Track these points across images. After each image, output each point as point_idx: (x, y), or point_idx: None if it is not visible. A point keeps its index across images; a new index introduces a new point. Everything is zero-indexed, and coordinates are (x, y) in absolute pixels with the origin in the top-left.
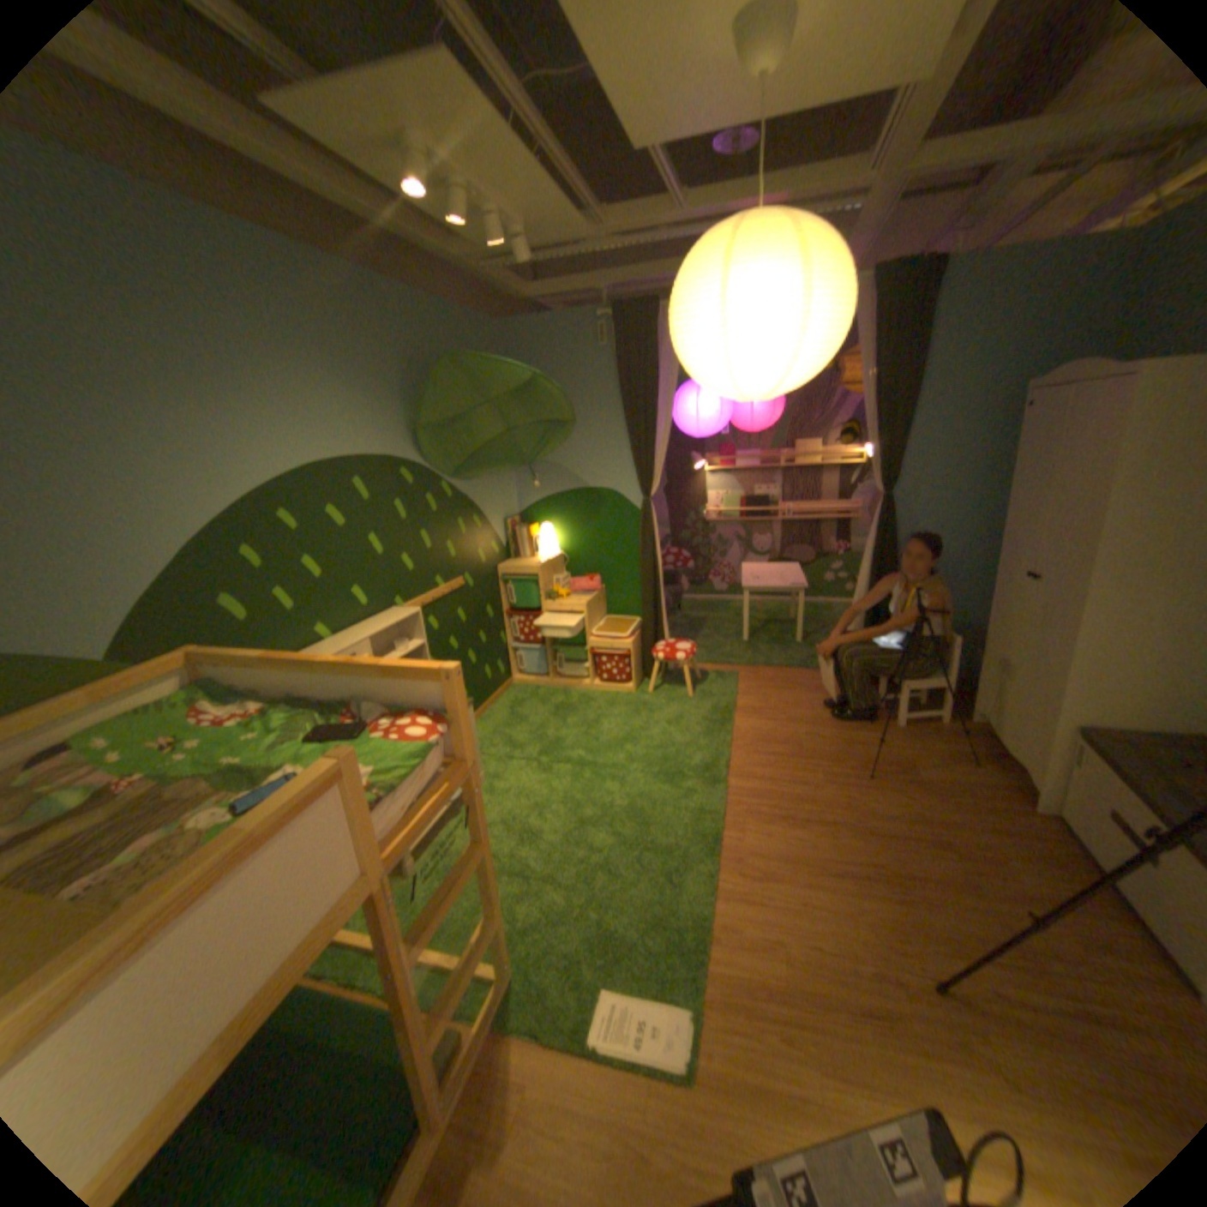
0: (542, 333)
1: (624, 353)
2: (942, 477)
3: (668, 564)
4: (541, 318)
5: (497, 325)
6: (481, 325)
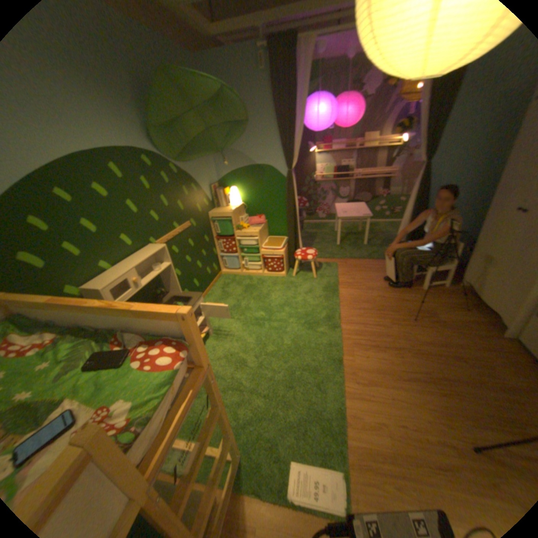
0: (222, 61)
1: (275, 73)
2: (459, 151)
3: None
4: (221, 50)
5: (193, 56)
6: (183, 55)
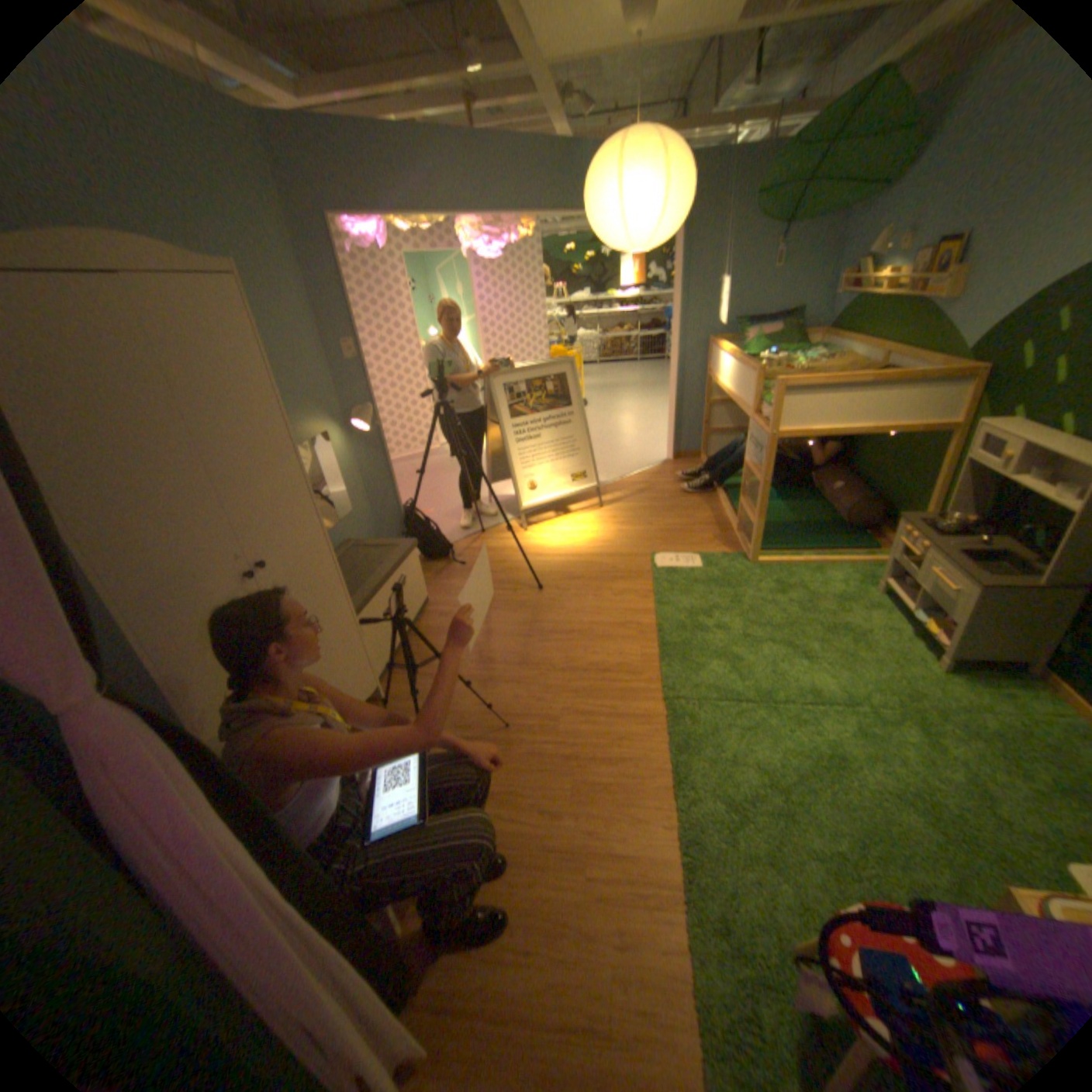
0: None
1: None
2: None
3: None
4: None
5: None
6: None
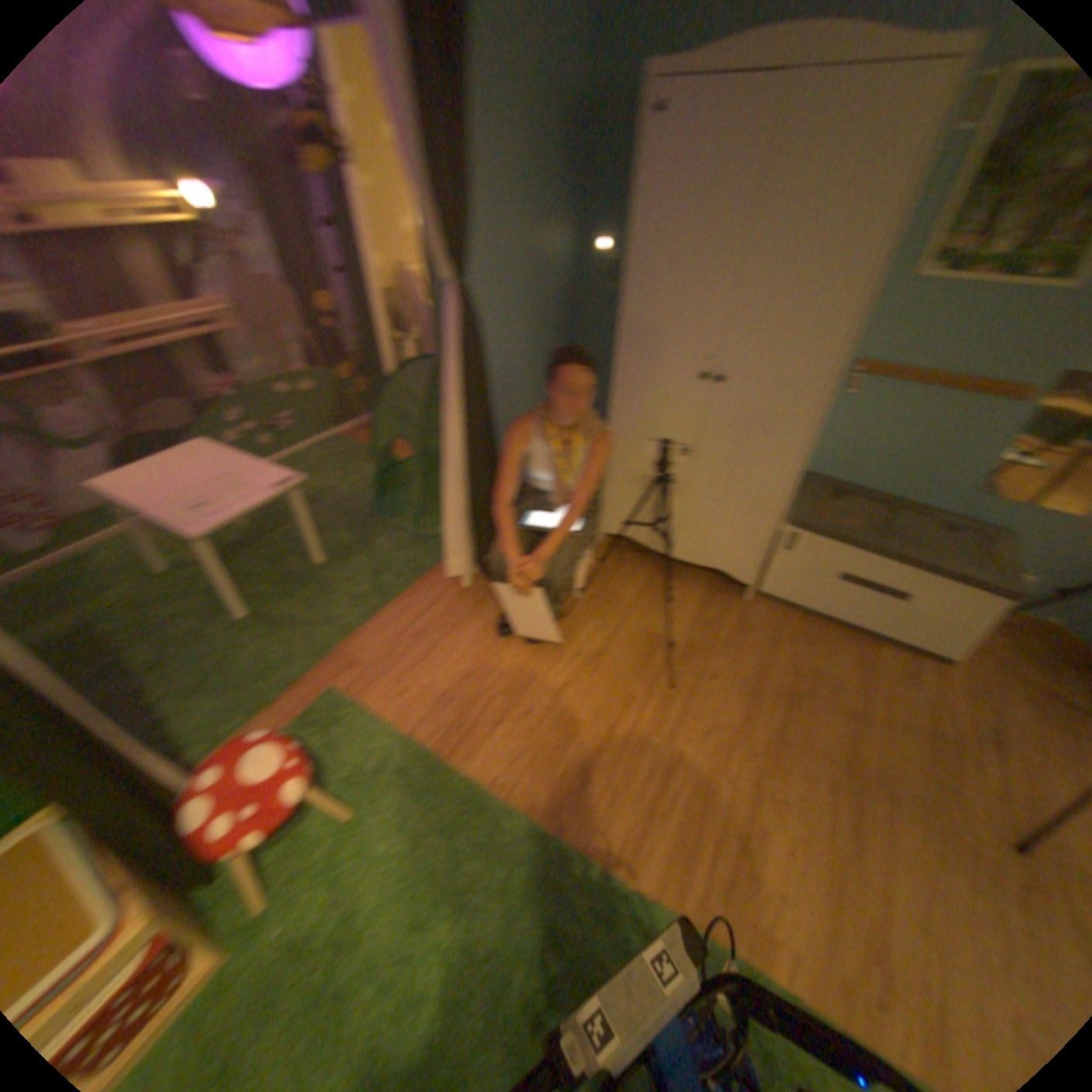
0: None
1: None
2: (494, 244)
3: None
4: None
5: None
6: None
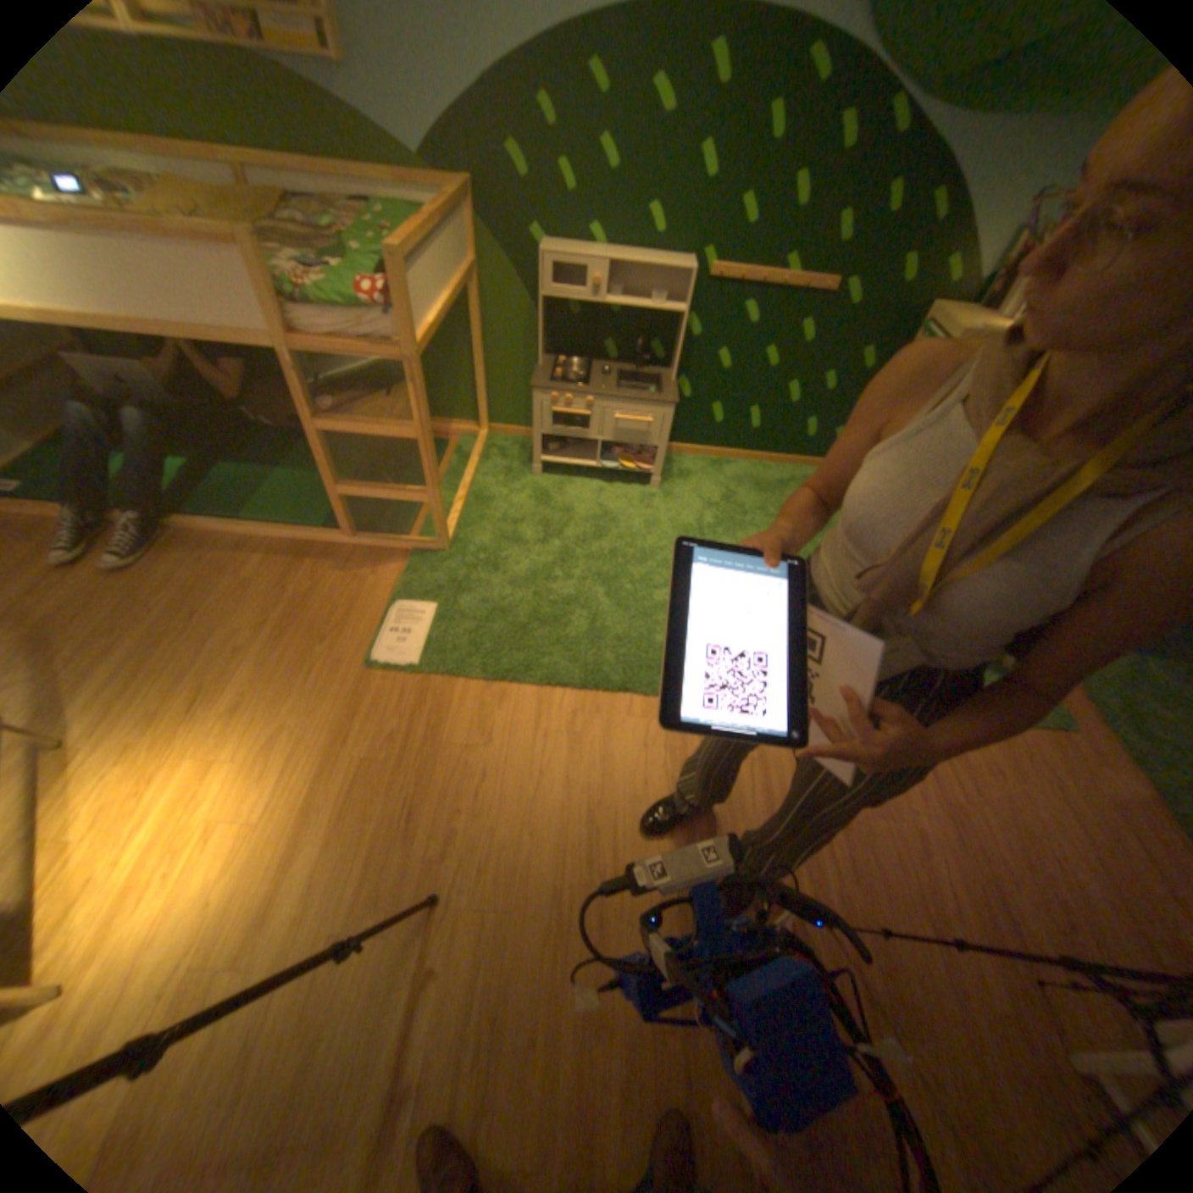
0: None
1: None
2: None
3: None
4: None
5: None
6: None
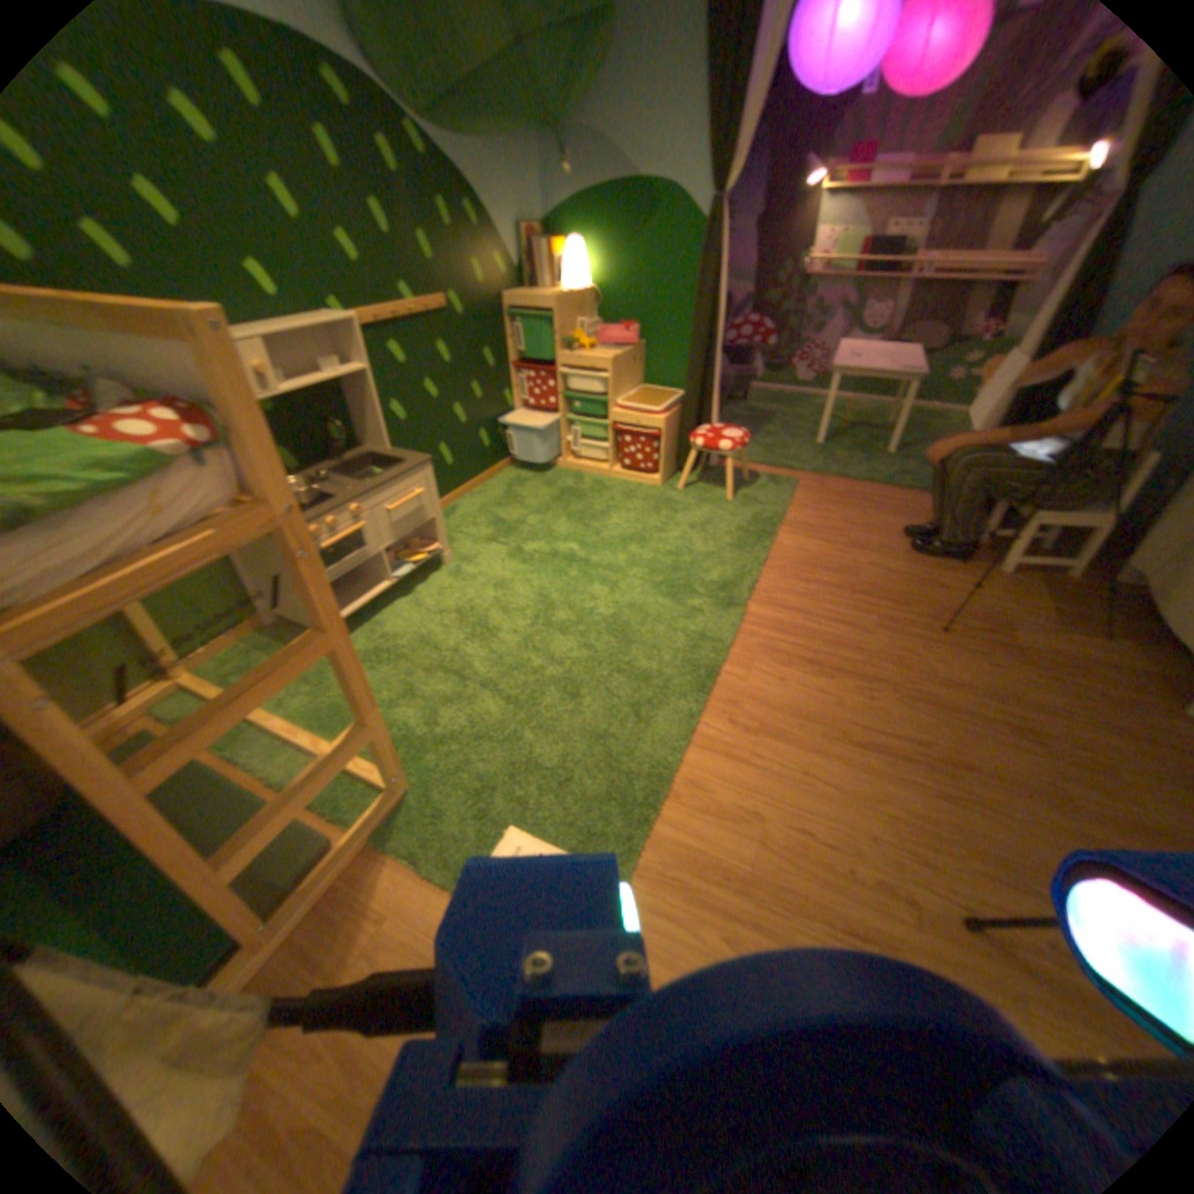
0: None
1: None
2: None
3: (740, 336)
4: None
5: None
6: None
